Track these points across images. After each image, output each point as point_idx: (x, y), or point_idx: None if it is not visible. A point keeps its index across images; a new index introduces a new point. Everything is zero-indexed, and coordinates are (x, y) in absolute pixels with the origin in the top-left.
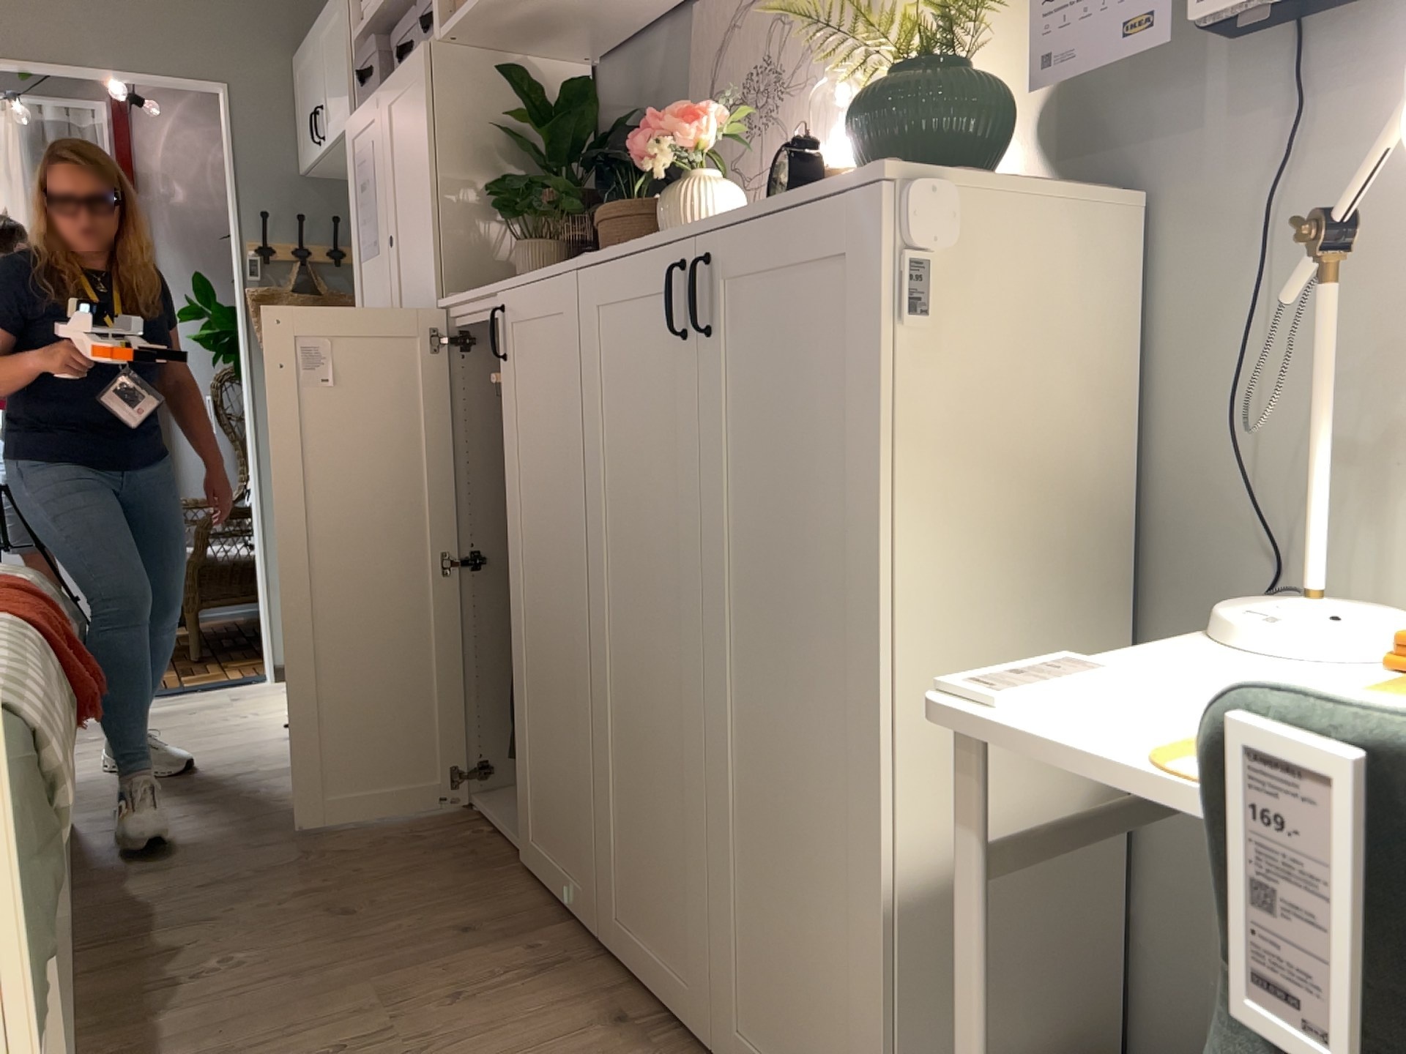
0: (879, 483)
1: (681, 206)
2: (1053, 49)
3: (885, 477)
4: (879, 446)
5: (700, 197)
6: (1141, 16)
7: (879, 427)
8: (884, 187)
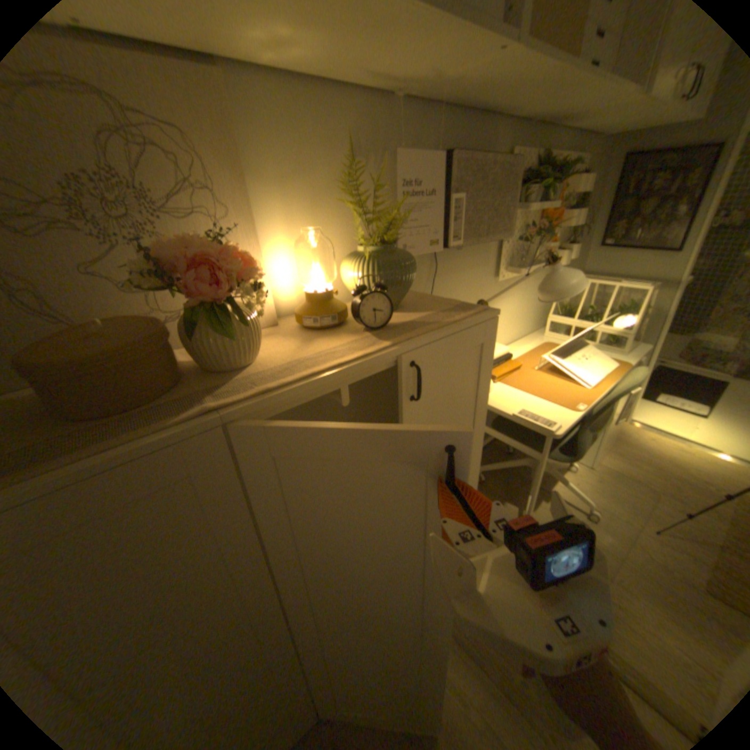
0: (485, 405)
1: (250, 329)
2: (404, 240)
3: (487, 403)
4: (486, 396)
5: (257, 319)
6: (432, 237)
7: (487, 390)
8: (495, 317)
